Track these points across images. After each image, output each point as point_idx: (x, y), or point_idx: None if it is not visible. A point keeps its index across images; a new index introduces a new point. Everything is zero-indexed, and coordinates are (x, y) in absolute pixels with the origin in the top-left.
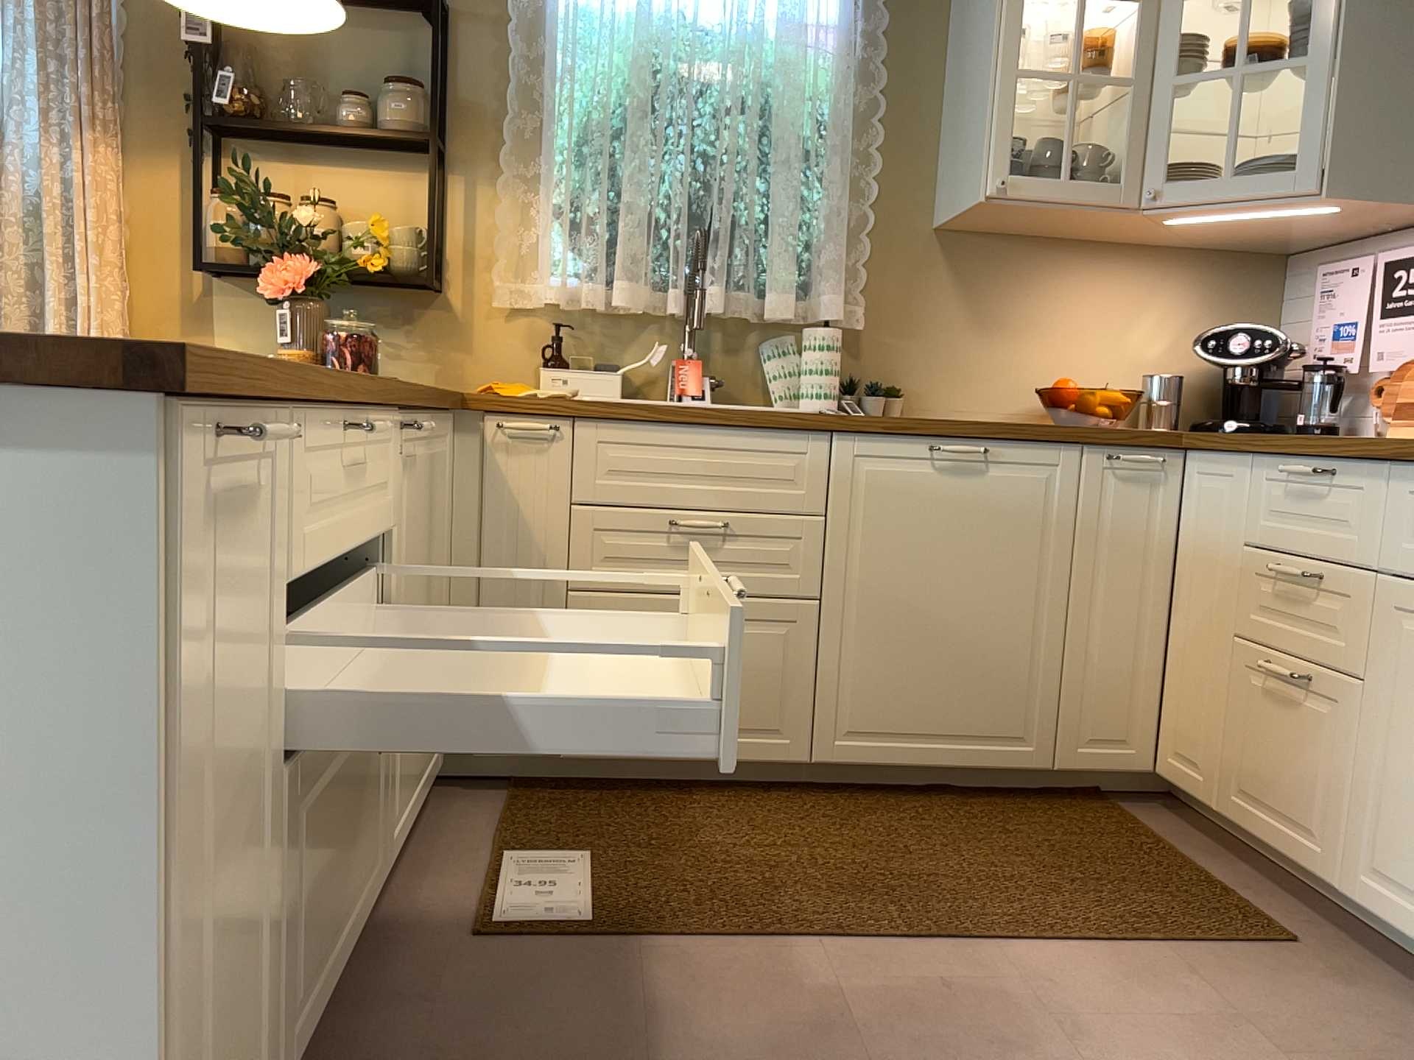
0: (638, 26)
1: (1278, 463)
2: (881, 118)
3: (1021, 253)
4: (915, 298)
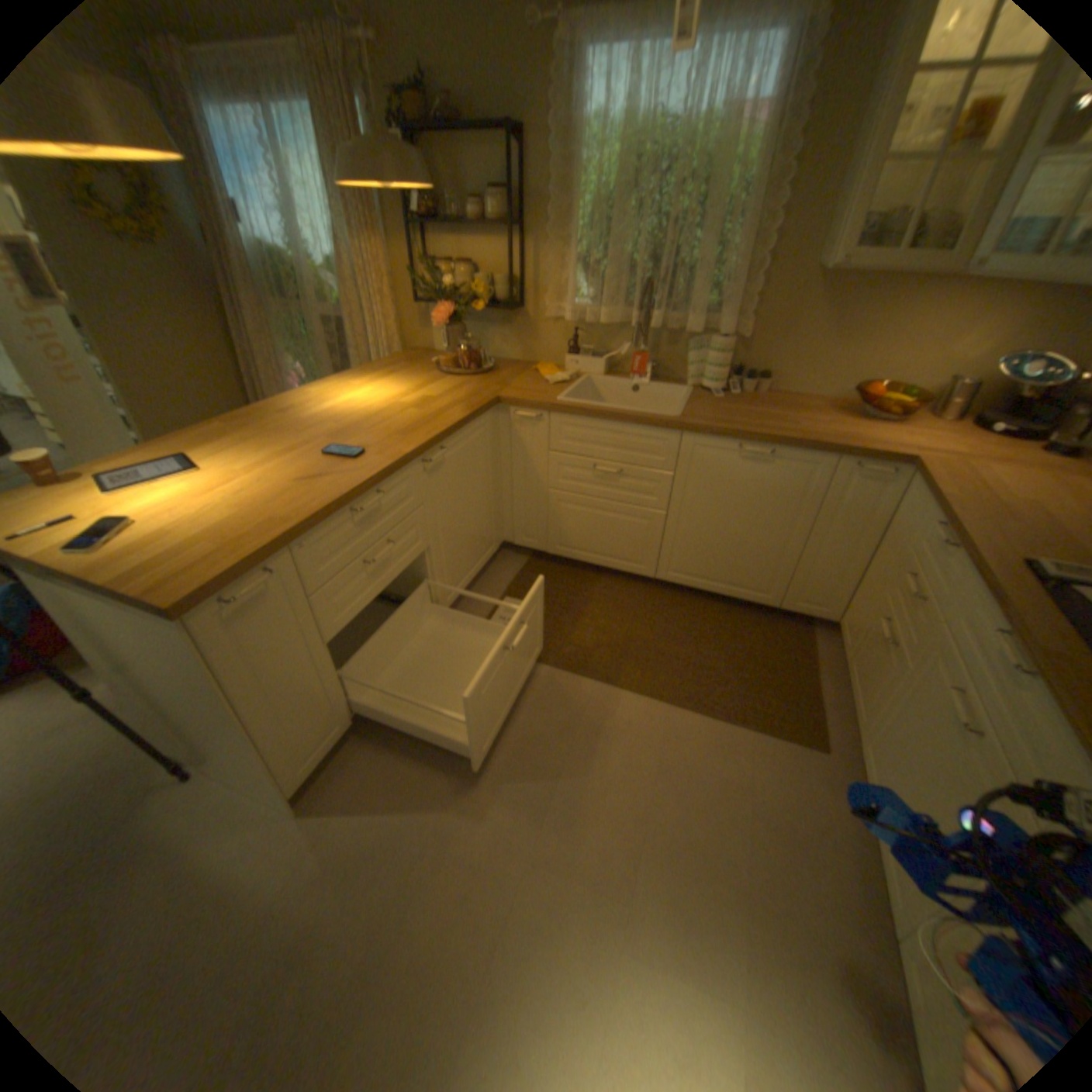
0: (625, 129)
1: (944, 516)
2: (795, 178)
3: (883, 282)
4: (794, 315)
